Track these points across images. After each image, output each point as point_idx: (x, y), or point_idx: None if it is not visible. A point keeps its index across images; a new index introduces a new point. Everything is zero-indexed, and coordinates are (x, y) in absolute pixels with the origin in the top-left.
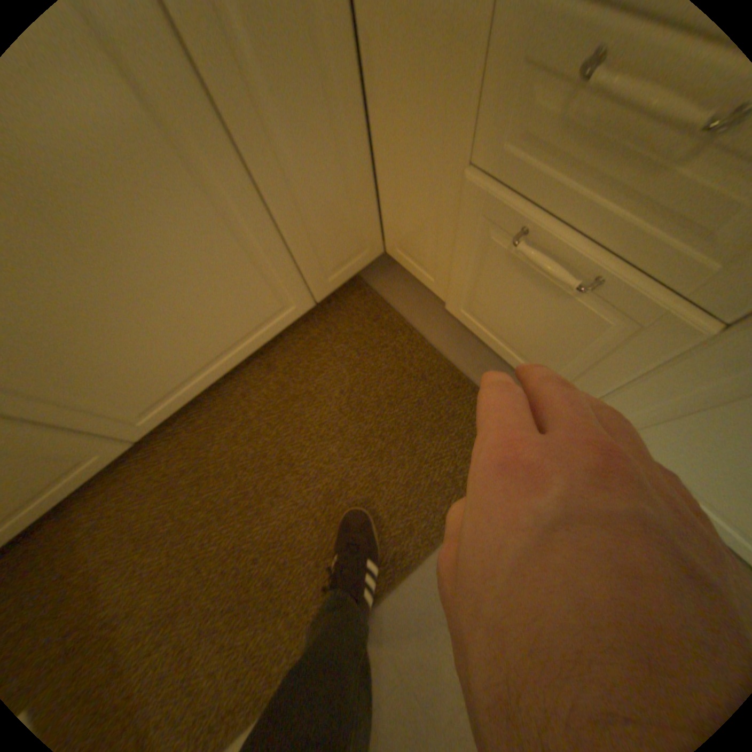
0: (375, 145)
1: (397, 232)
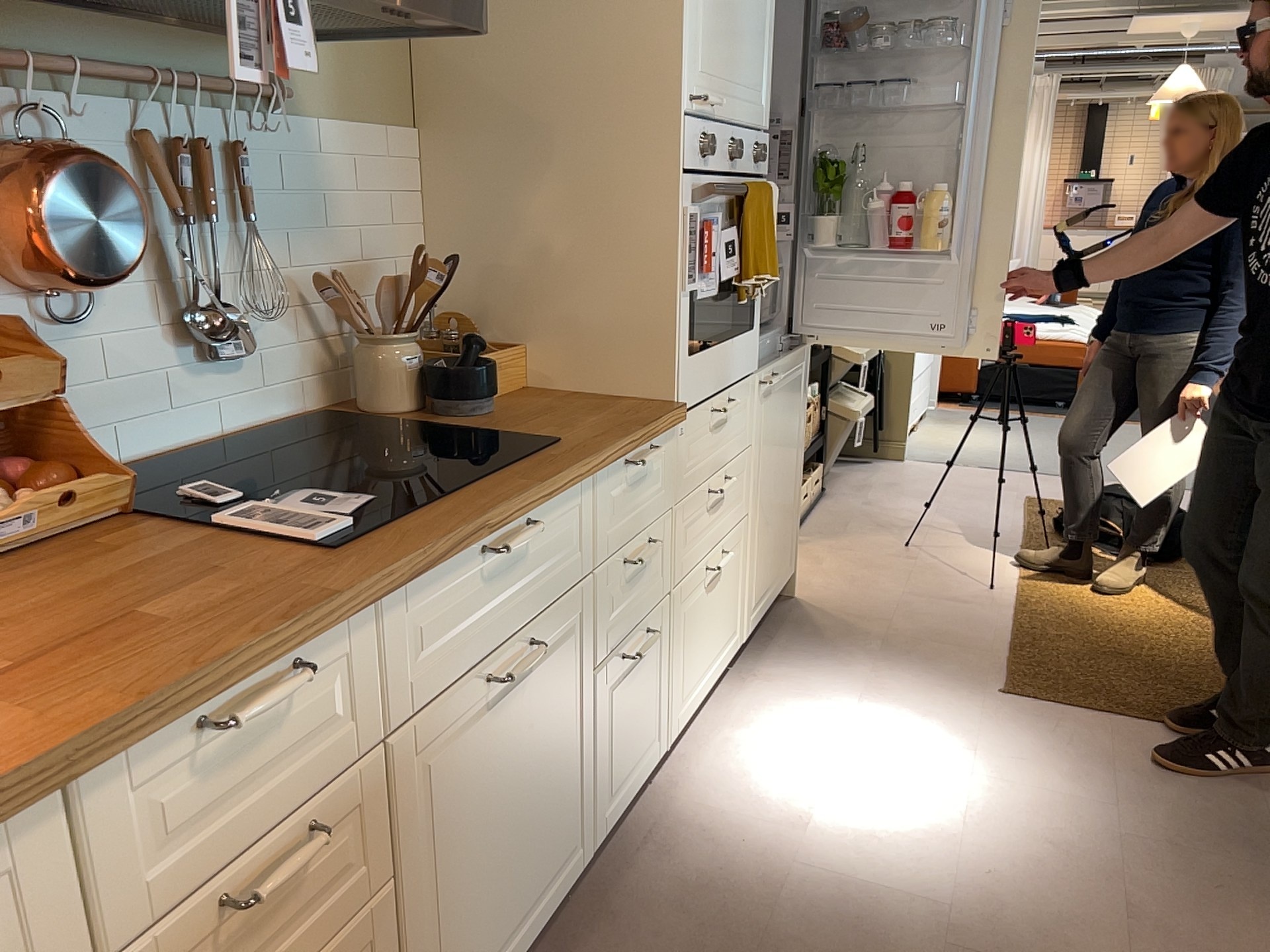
0: None
1: None
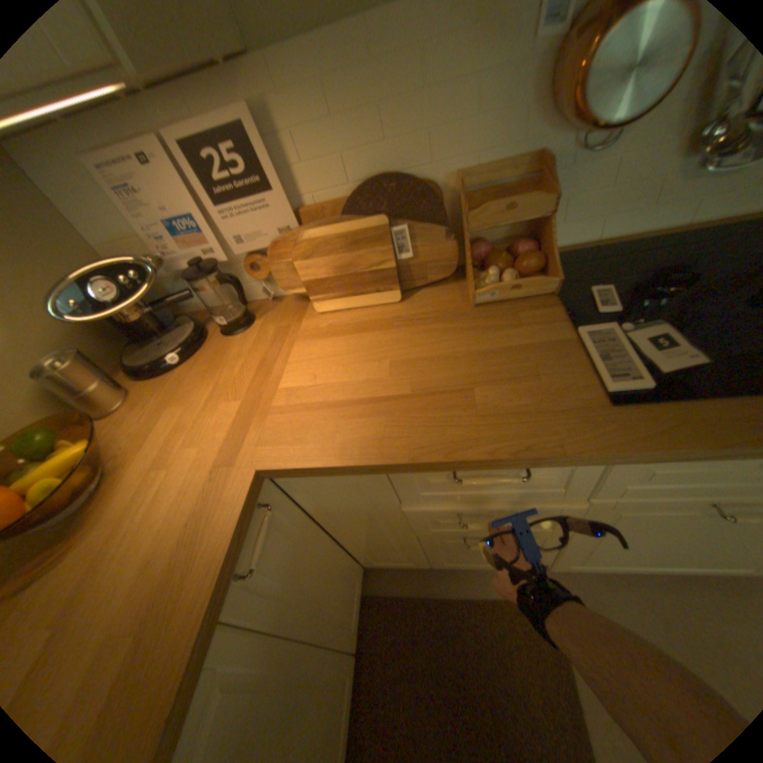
0: (344, 540)
1: (374, 557)
